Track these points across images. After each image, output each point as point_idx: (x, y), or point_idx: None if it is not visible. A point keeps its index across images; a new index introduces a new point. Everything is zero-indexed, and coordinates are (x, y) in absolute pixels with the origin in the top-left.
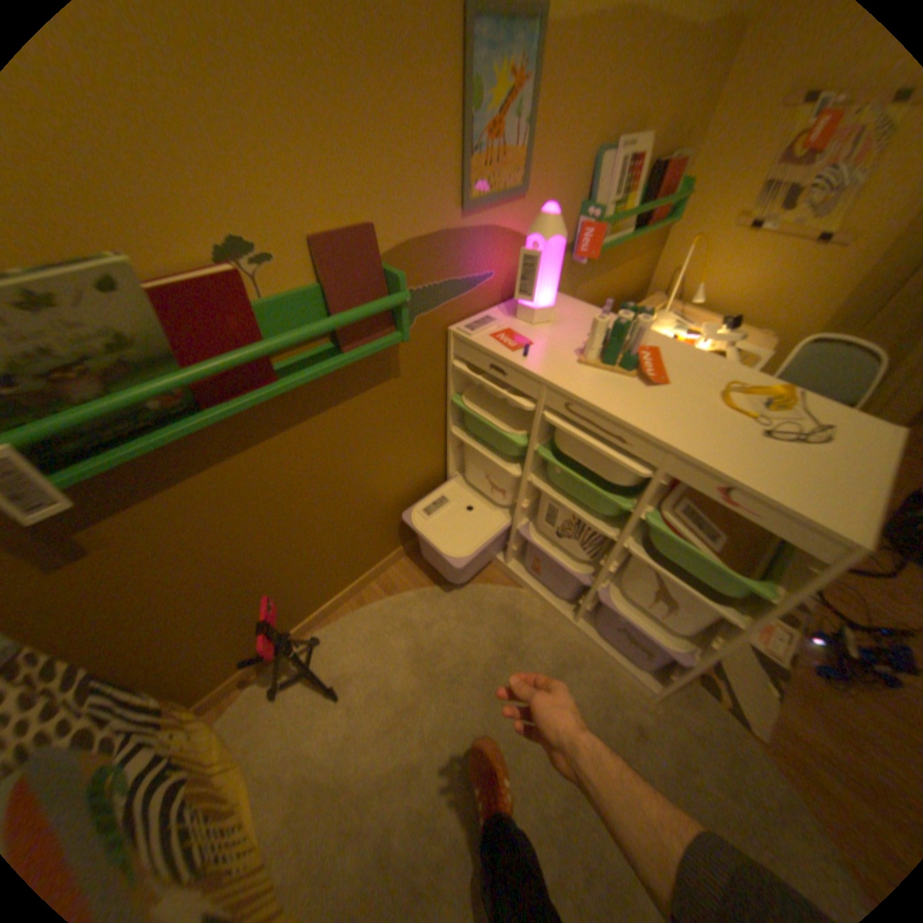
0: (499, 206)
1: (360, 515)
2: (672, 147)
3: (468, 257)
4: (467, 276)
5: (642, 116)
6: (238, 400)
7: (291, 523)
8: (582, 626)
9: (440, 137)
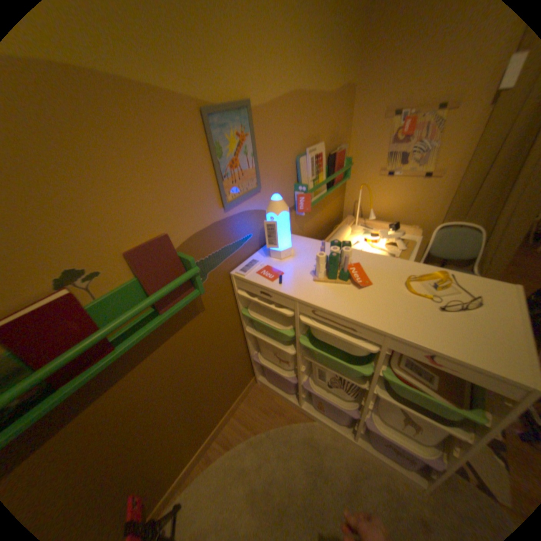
0: (246, 199)
1: (195, 403)
2: (335, 145)
3: (233, 230)
4: (235, 241)
5: (315, 135)
6: (82, 375)
7: (144, 431)
8: (361, 443)
9: (200, 175)
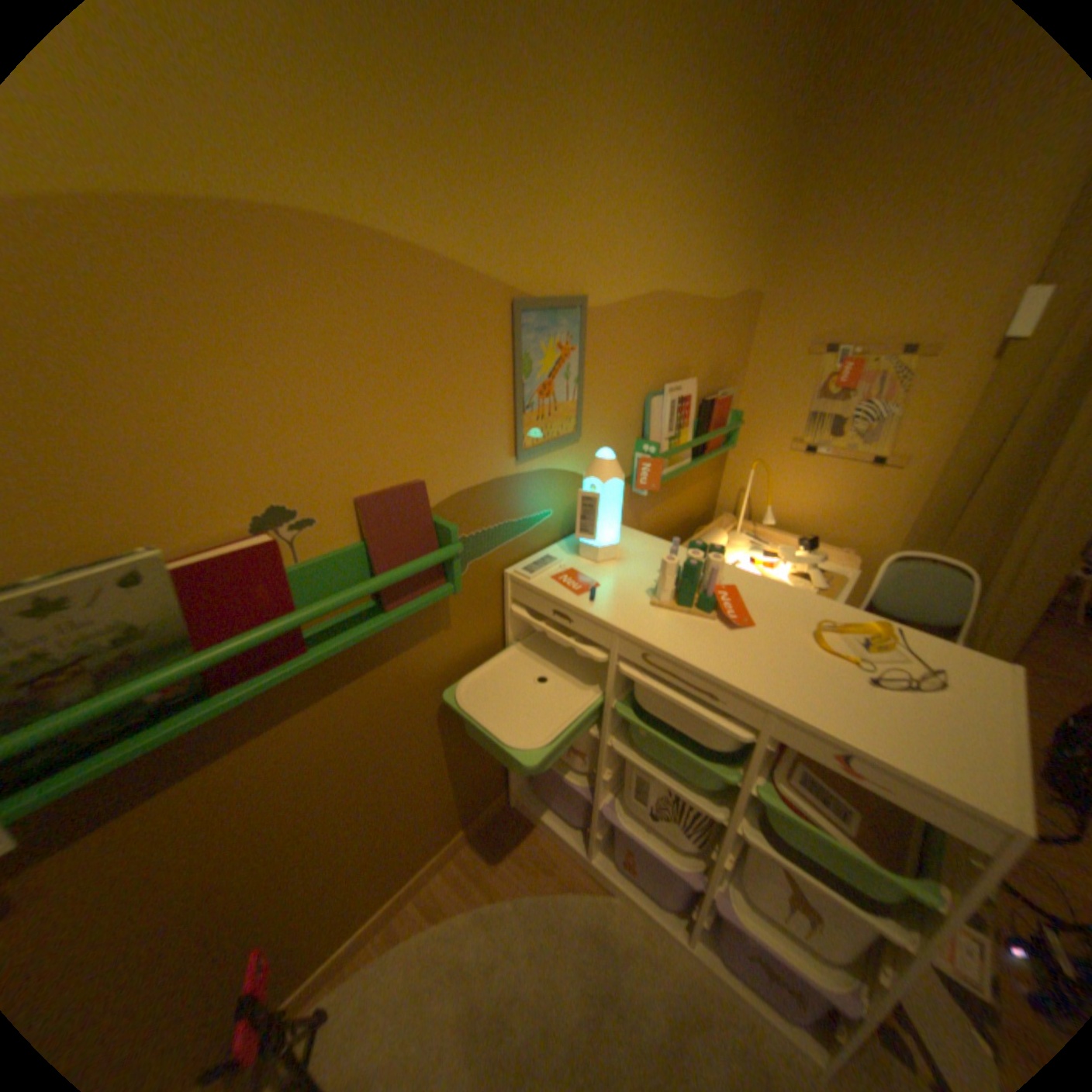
0: (553, 451)
1: (396, 806)
2: (716, 387)
3: (524, 499)
4: (524, 517)
5: (683, 366)
6: (254, 681)
7: (302, 830)
8: (702, 955)
9: (492, 400)
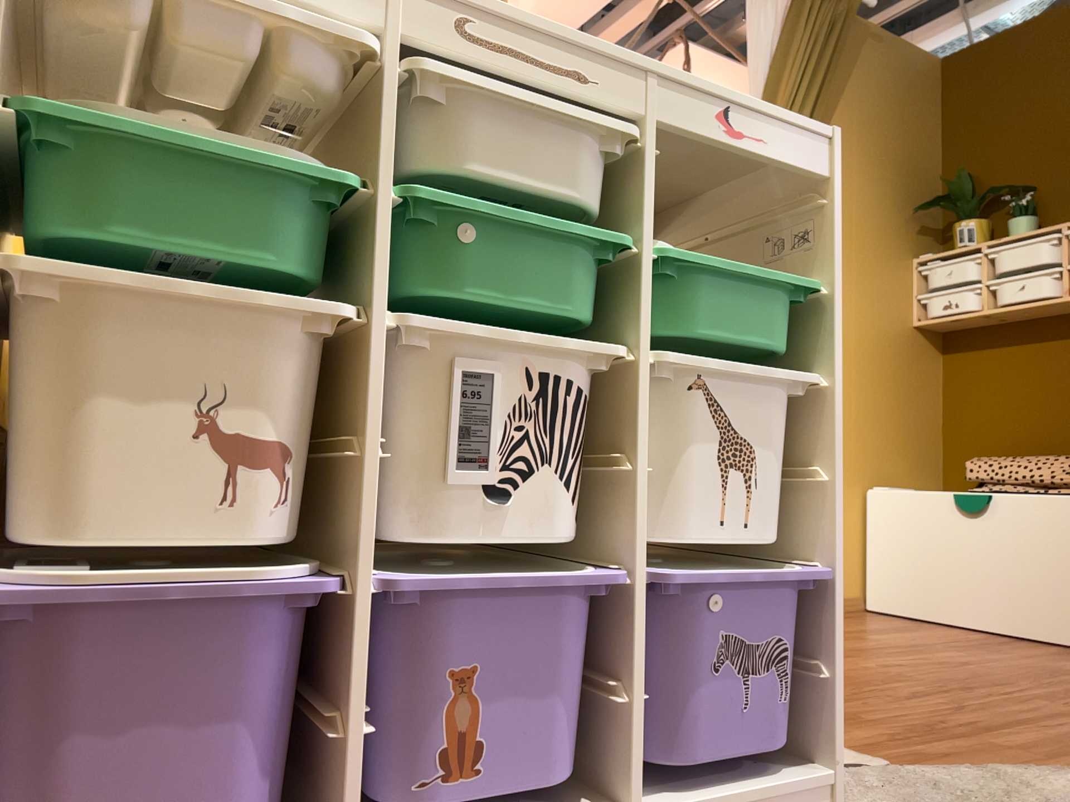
0: None
1: None
2: None
3: None
4: None
5: None
6: None
7: None
8: (640, 800)
9: None
